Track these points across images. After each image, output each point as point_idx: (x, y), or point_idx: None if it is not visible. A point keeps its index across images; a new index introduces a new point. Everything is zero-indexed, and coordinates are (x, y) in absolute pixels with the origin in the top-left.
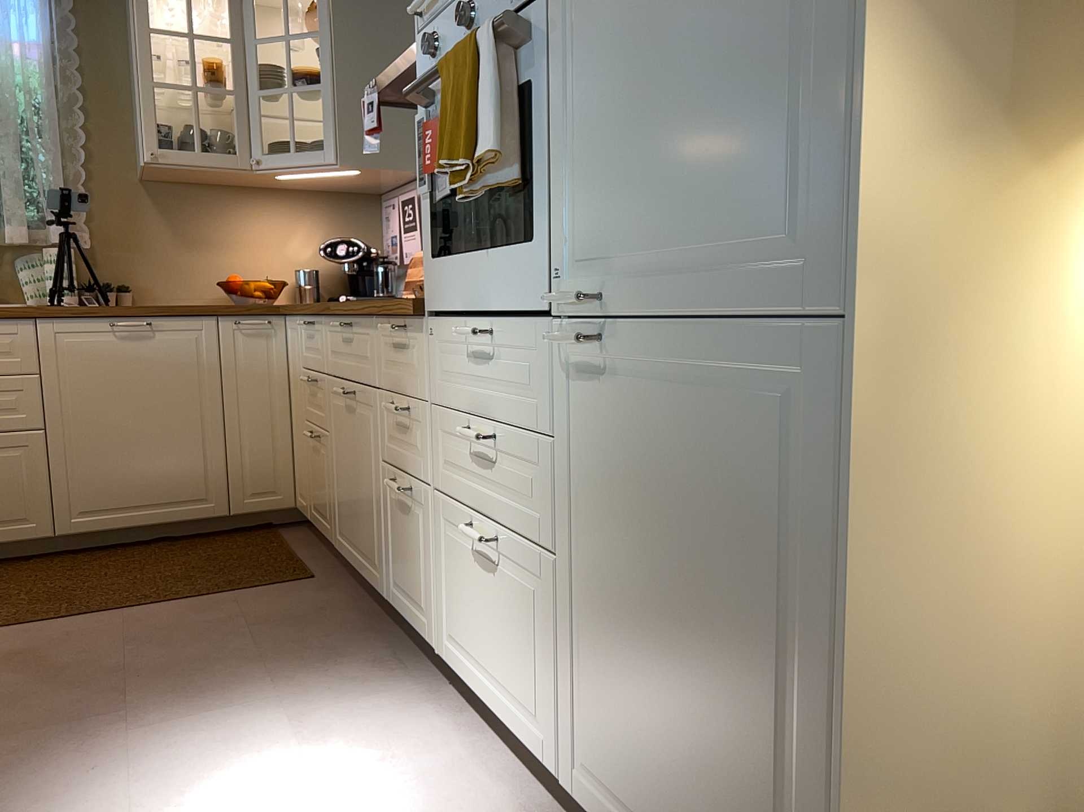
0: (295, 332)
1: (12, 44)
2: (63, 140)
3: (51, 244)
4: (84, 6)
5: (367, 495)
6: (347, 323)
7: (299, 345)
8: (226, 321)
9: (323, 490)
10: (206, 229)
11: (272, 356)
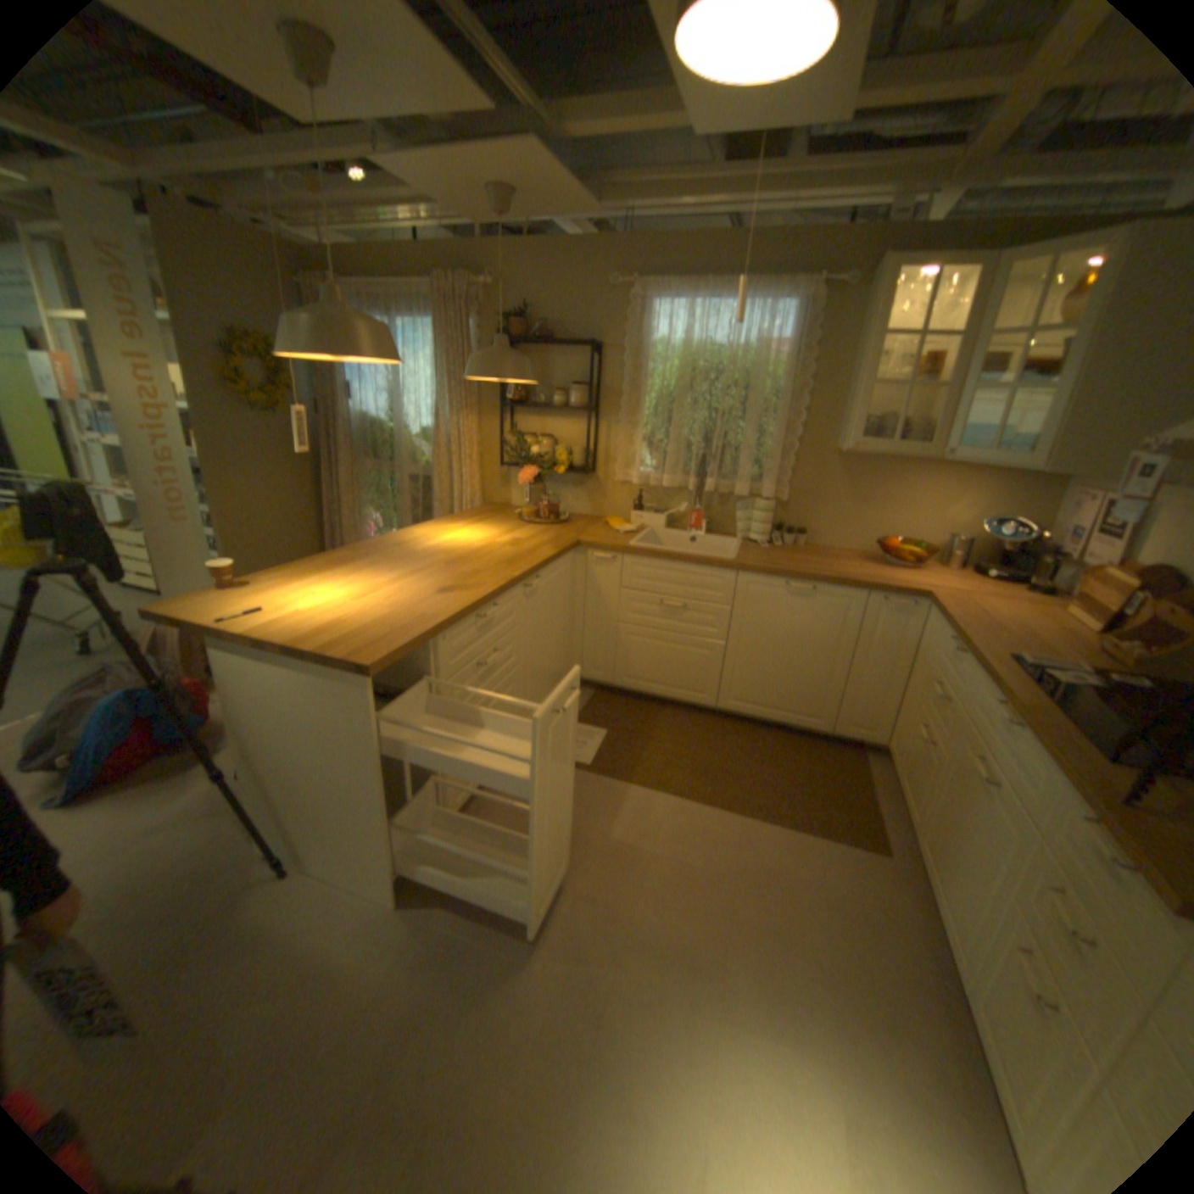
0: (939, 629)
1: (771, 343)
2: (788, 417)
3: (761, 495)
4: (833, 303)
5: (978, 886)
6: (1018, 724)
7: (939, 645)
8: (876, 596)
9: (923, 789)
10: (879, 491)
11: (908, 632)
